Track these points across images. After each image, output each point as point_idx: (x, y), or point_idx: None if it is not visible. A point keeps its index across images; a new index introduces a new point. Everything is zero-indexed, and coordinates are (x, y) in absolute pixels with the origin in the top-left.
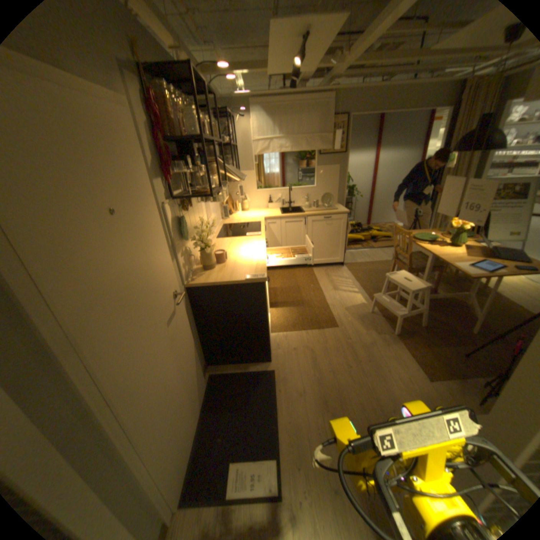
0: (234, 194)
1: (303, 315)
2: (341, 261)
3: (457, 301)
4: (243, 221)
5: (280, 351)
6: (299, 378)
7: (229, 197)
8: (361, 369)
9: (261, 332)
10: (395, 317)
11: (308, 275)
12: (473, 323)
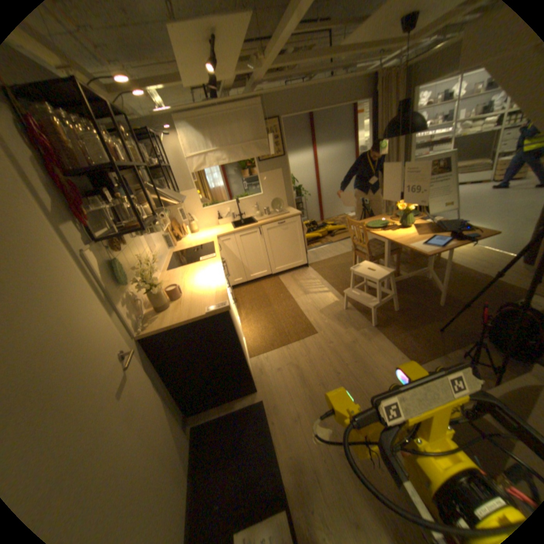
0: (179, 217)
1: (280, 329)
2: (305, 263)
3: (418, 277)
4: (194, 244)
5: (264, 376)
6: (289, 402)
7: (174, 222)
8: (349, 373)
9: (237, 364)
10: (369, 308)
11: (276, 285)
12: (437, 296)
